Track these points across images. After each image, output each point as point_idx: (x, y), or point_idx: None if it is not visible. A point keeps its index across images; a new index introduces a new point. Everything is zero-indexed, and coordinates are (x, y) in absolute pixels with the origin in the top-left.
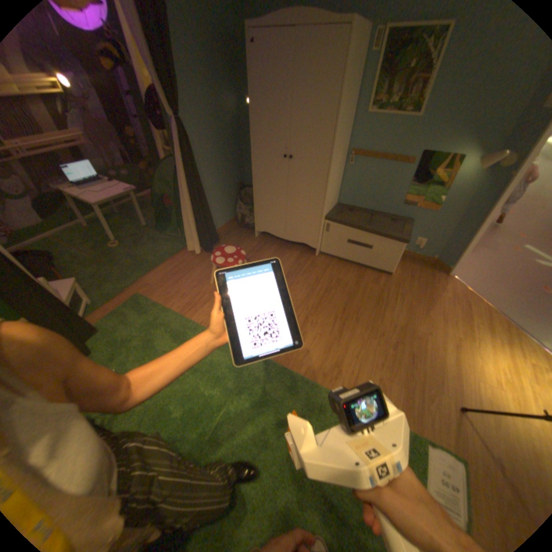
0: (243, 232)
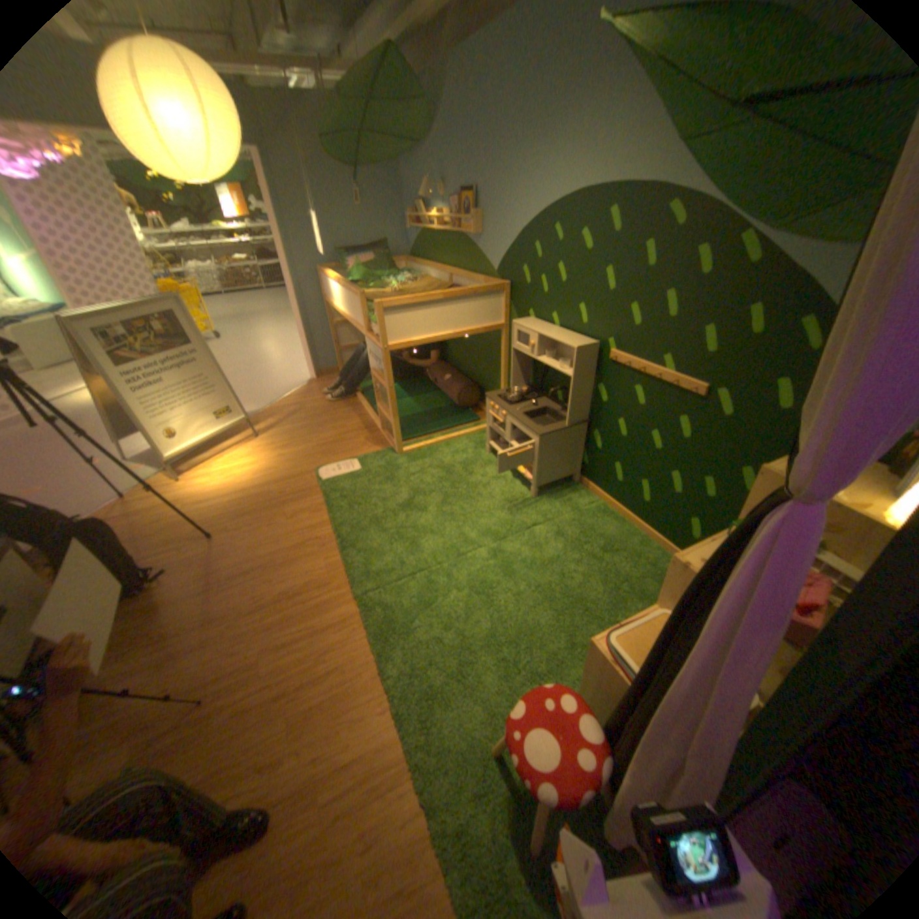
0: None
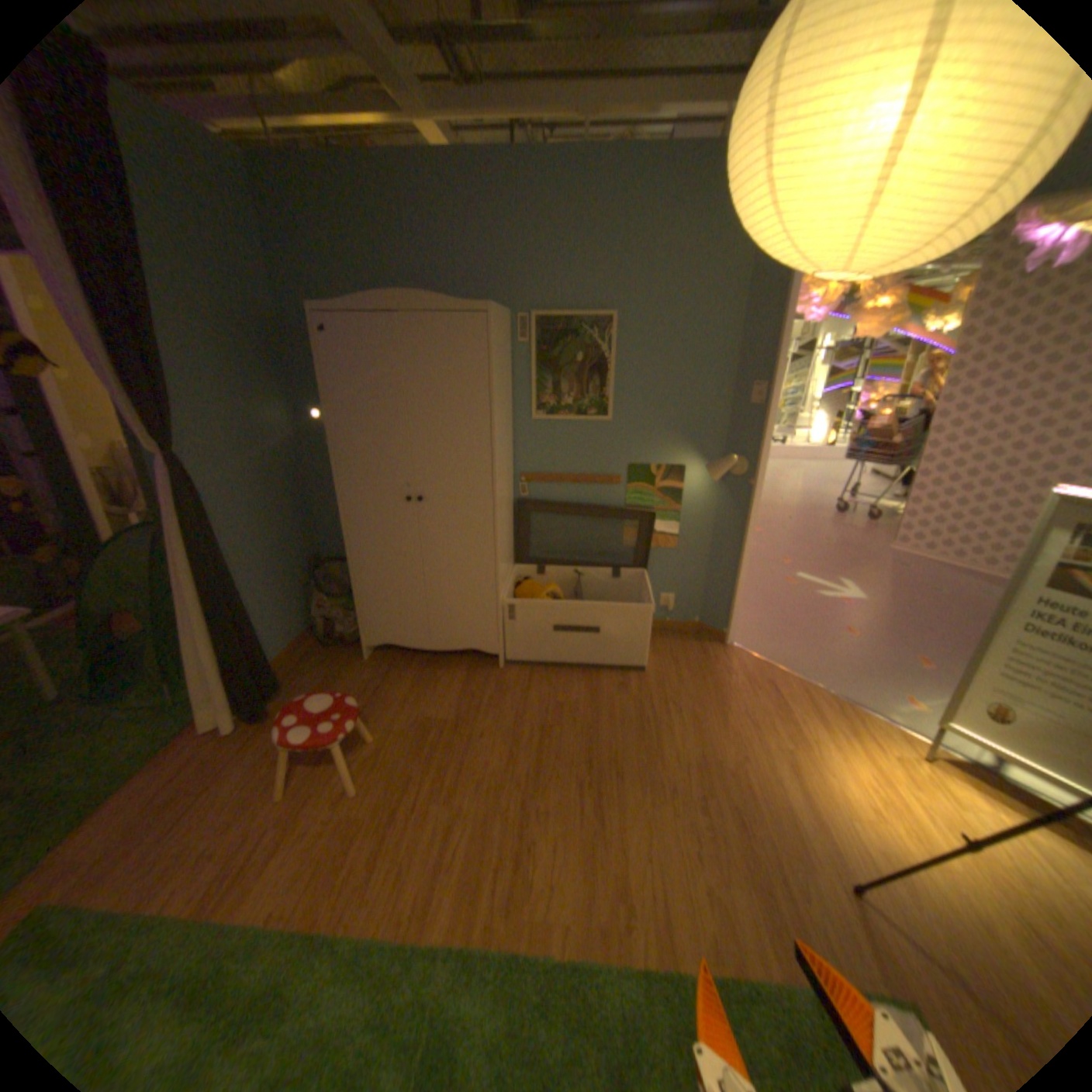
0: (333, 655)
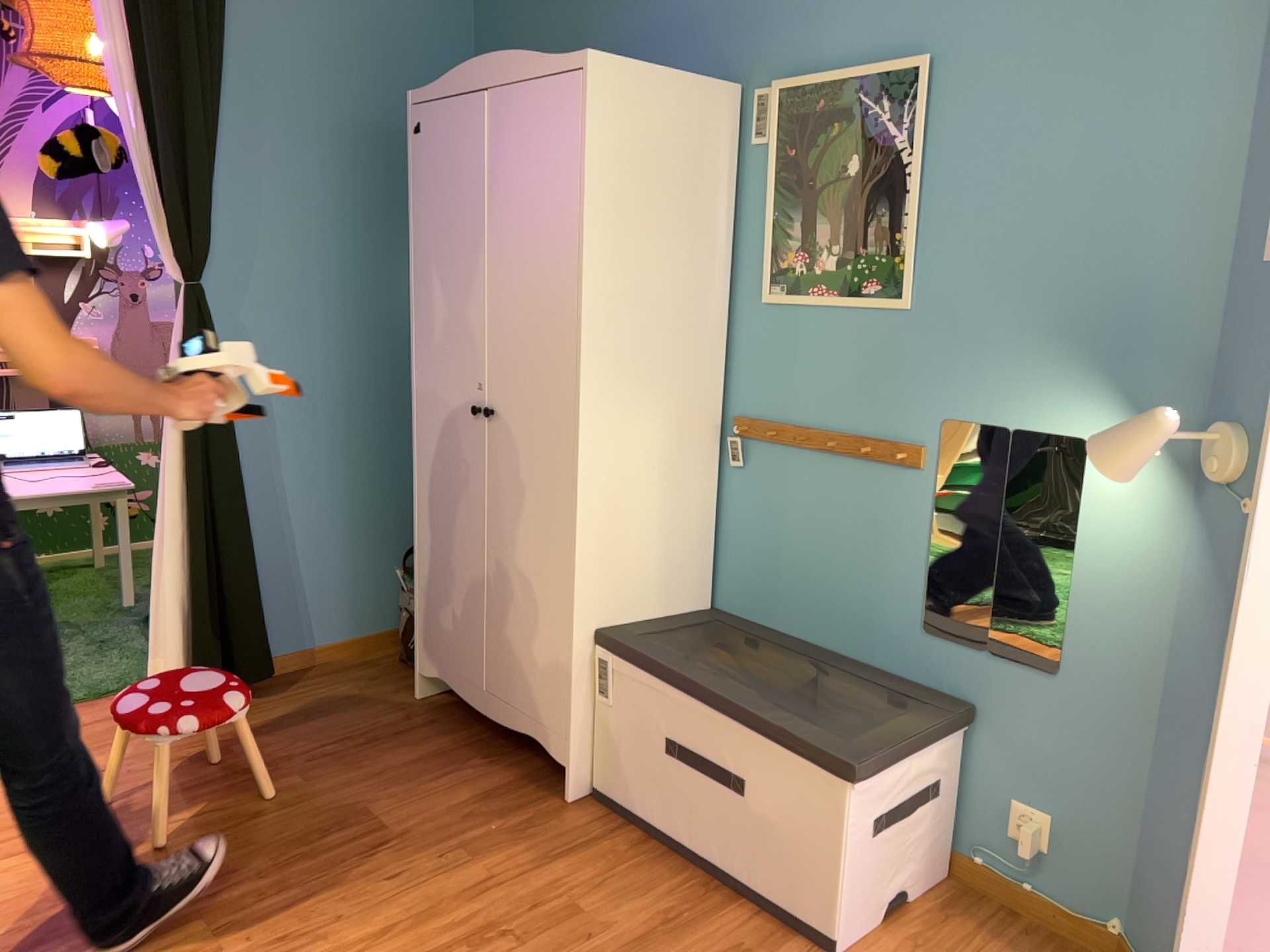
0: (390, 676)
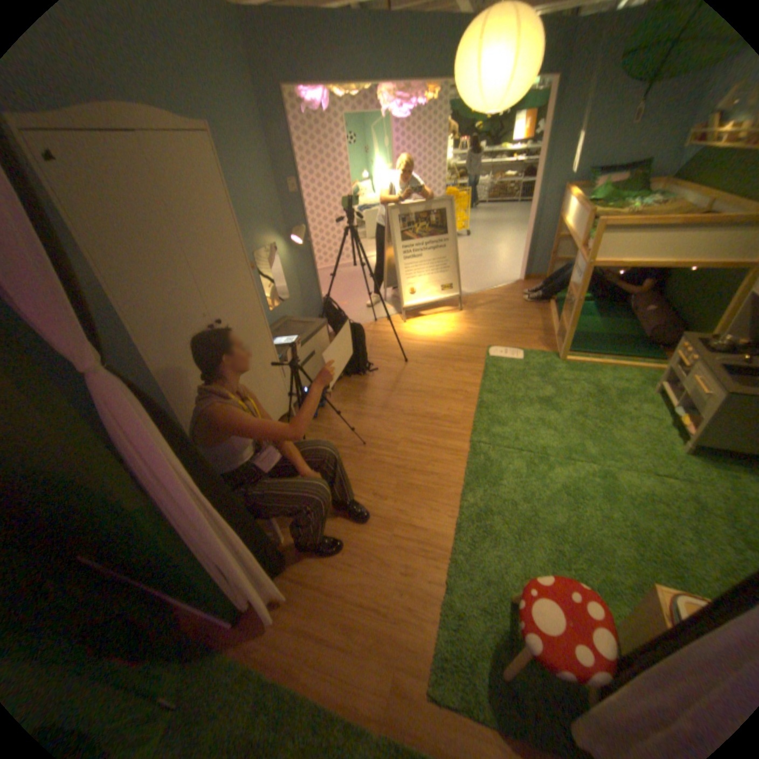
0: None
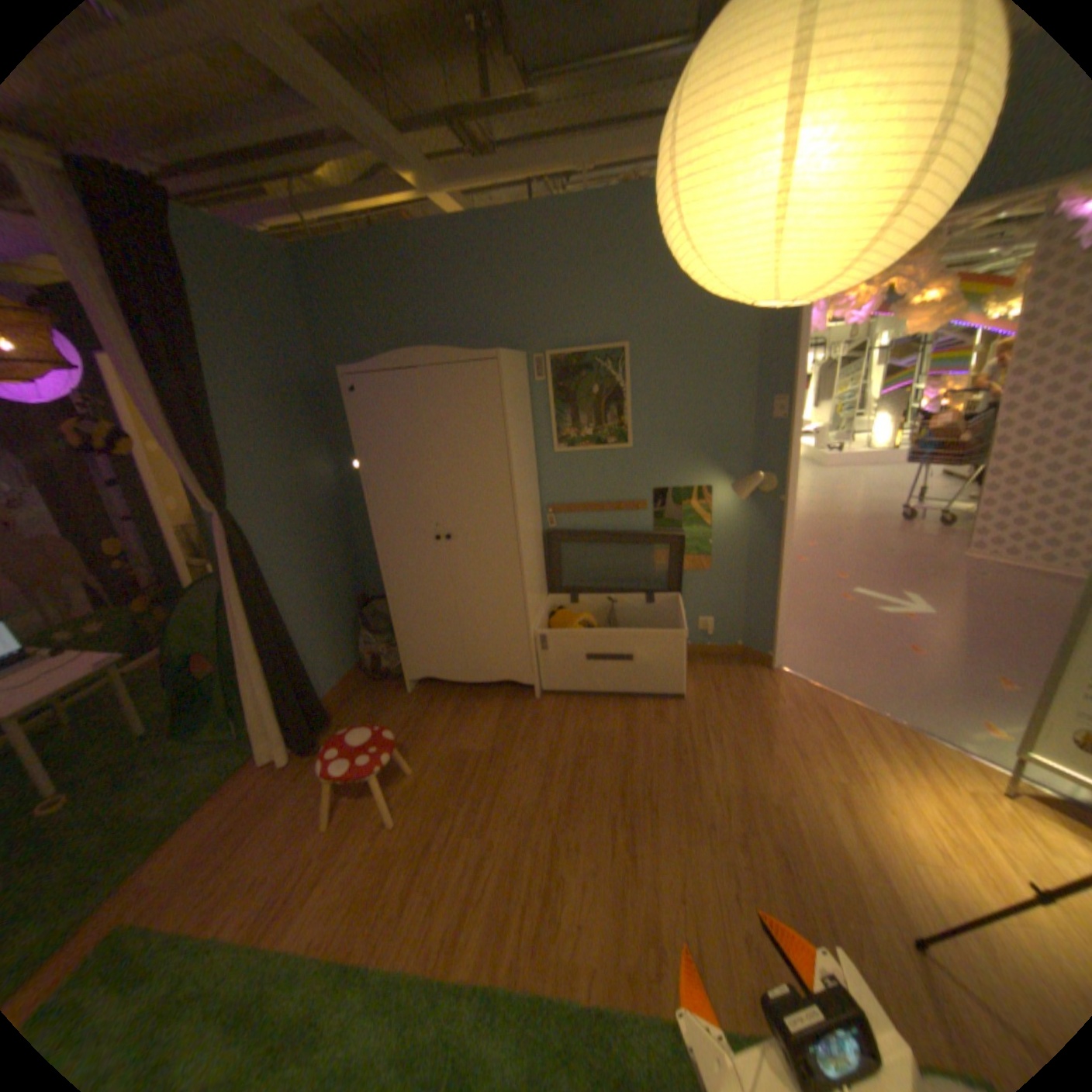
0: (380, 689)
